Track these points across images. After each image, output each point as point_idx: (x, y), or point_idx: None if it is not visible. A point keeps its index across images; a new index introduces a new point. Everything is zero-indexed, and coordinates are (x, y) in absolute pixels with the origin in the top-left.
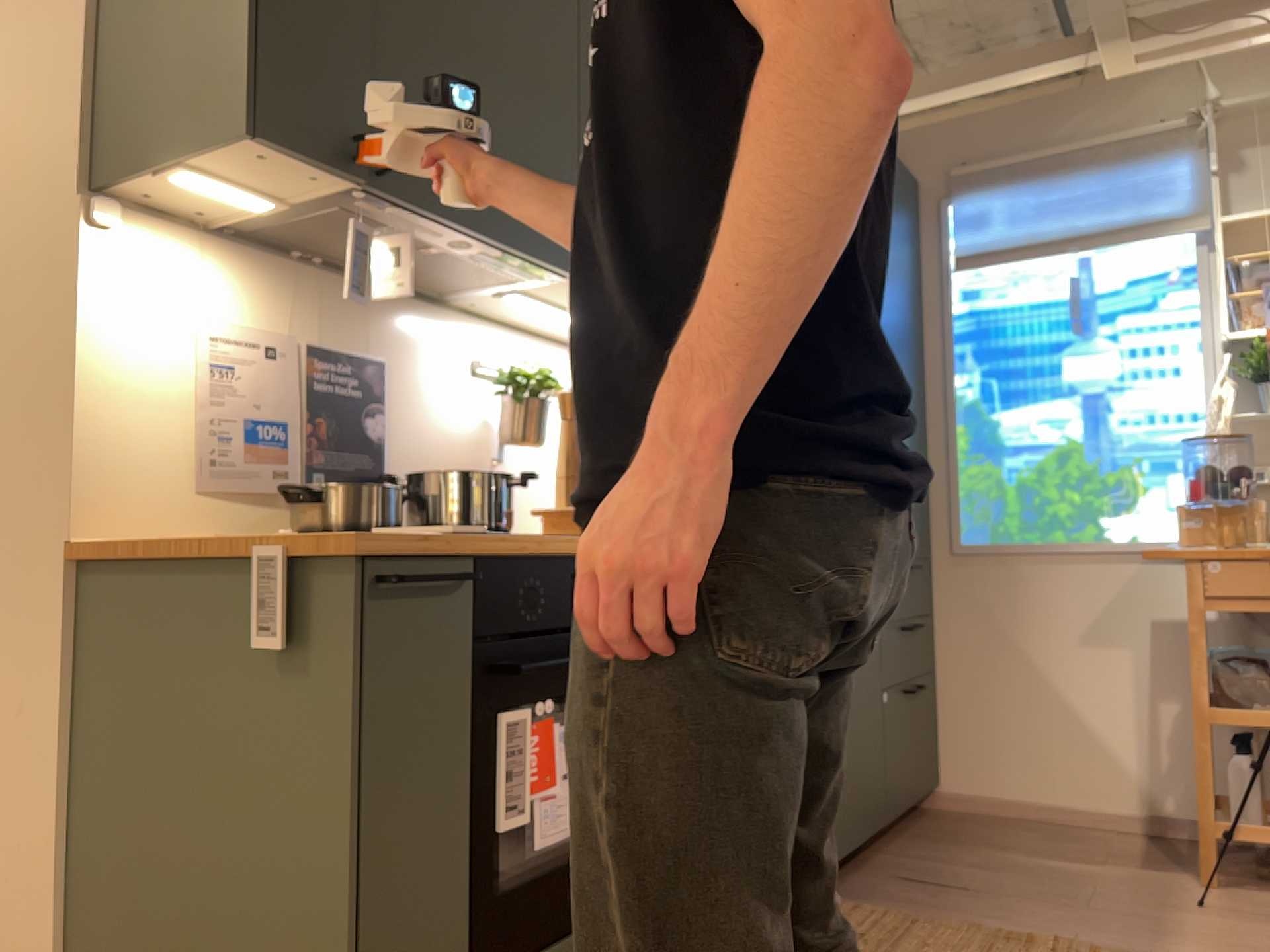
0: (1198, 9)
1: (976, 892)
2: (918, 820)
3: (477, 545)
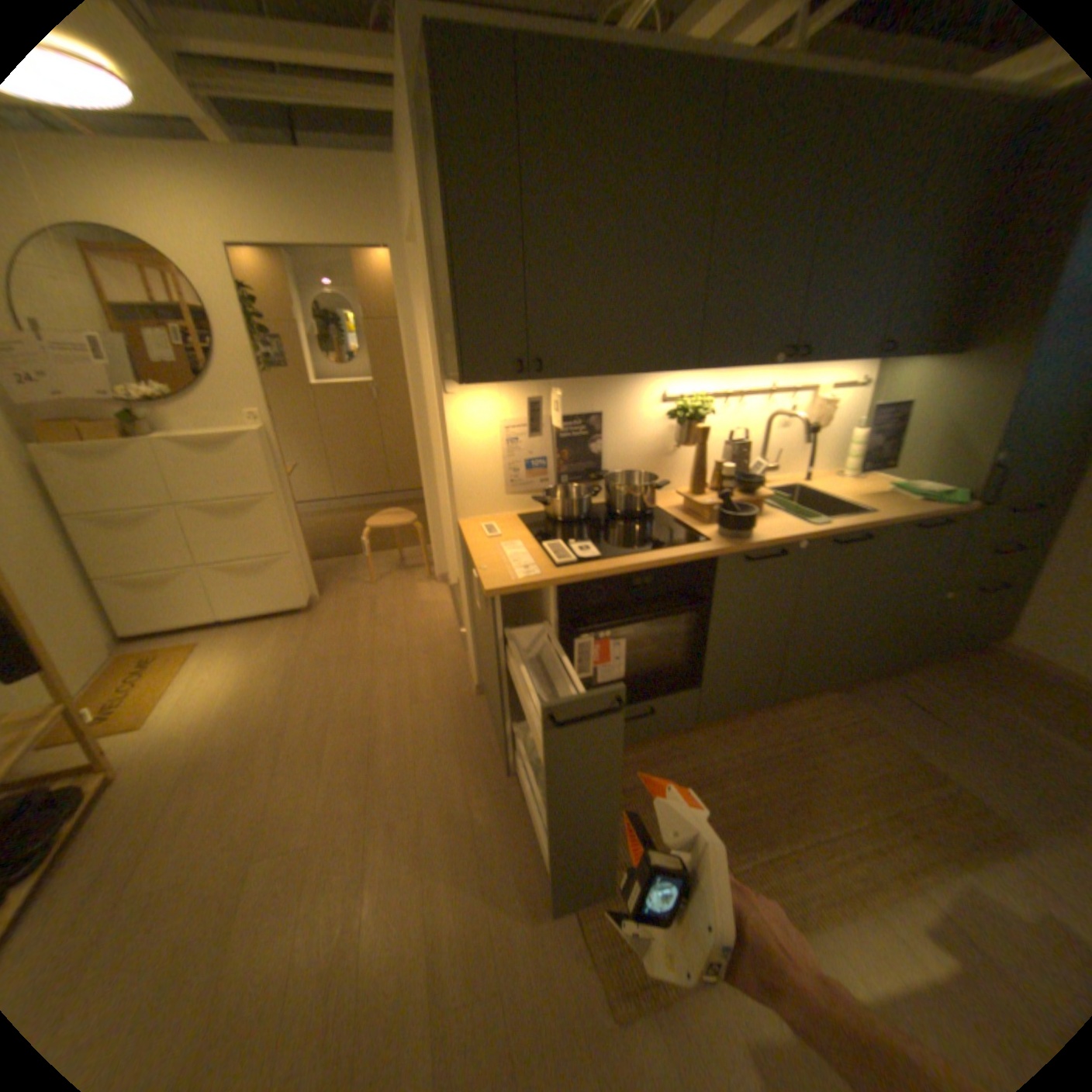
0: None
1: (949, 729)
2: (972, 655)
3: (556, 581)
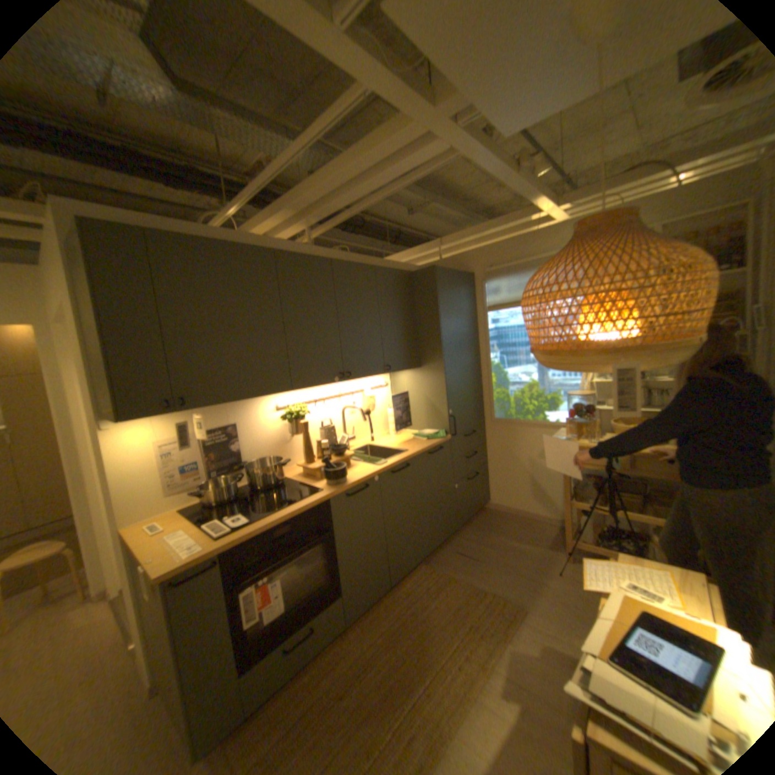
0: (588, 188)
1: (479, 563)
2: (479, 517)
3: (217, 552)
